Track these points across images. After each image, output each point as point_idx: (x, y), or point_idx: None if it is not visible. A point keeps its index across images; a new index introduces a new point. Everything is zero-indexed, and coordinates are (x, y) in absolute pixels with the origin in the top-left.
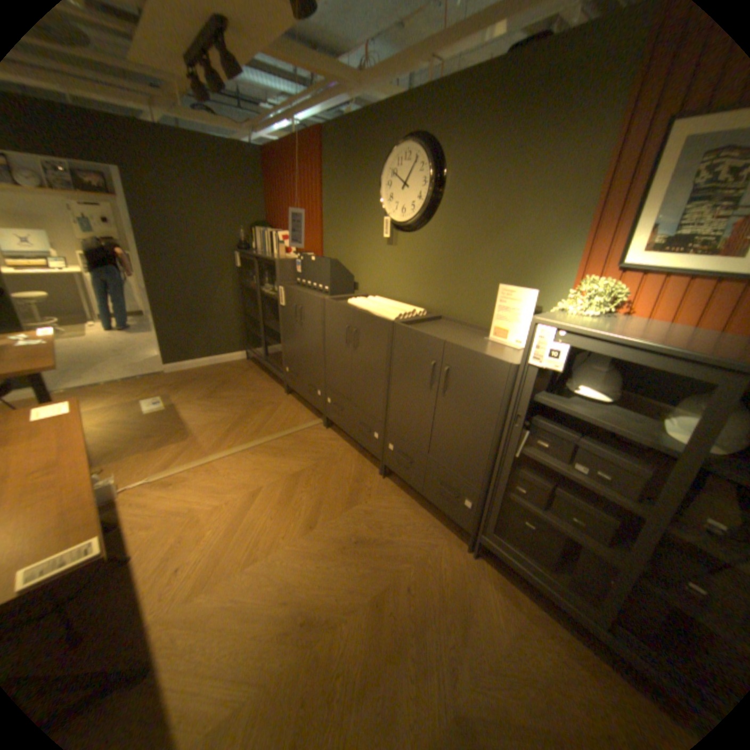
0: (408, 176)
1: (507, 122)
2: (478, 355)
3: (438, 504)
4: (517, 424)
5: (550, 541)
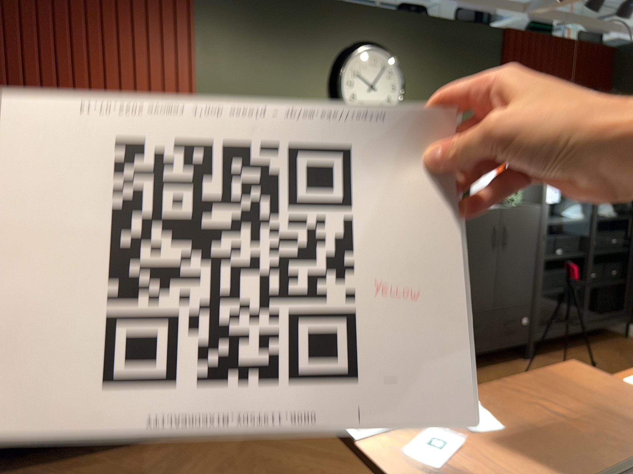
0: (375, 81)
1: (446, 60)
2: (524, 209)
3: (505, 345)
4: (545, 242)
5: (554, 306)
